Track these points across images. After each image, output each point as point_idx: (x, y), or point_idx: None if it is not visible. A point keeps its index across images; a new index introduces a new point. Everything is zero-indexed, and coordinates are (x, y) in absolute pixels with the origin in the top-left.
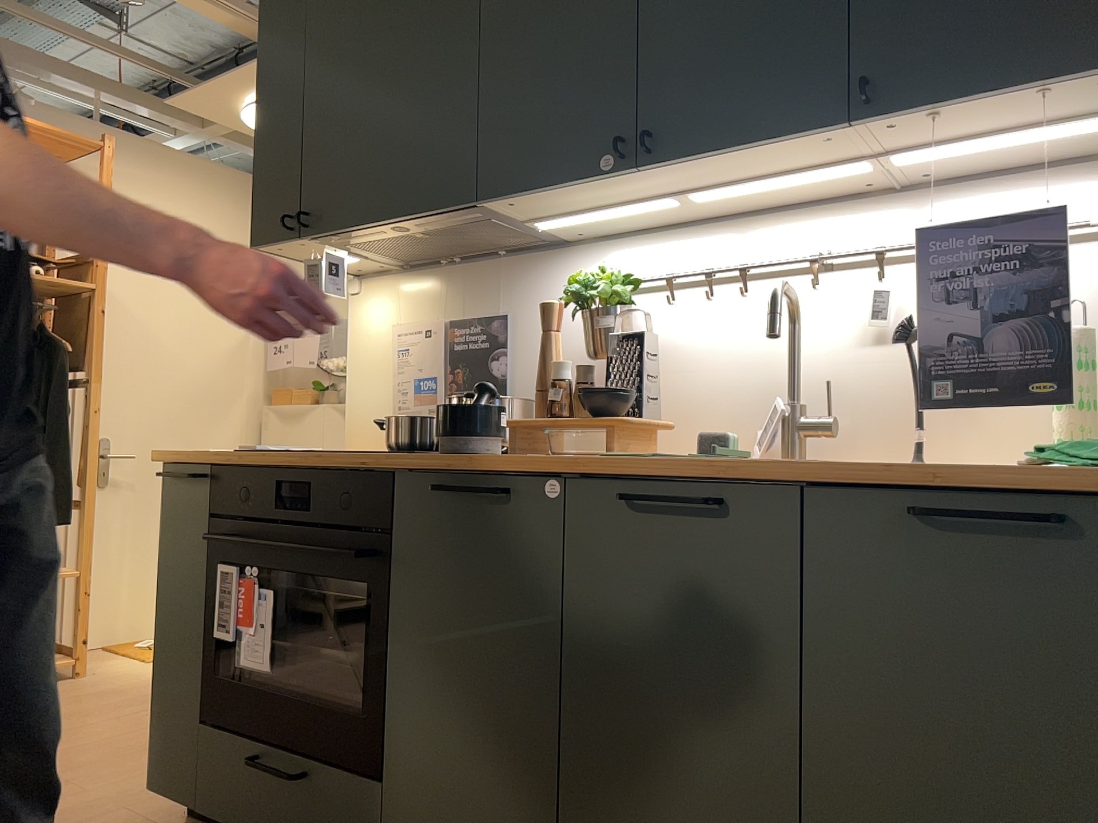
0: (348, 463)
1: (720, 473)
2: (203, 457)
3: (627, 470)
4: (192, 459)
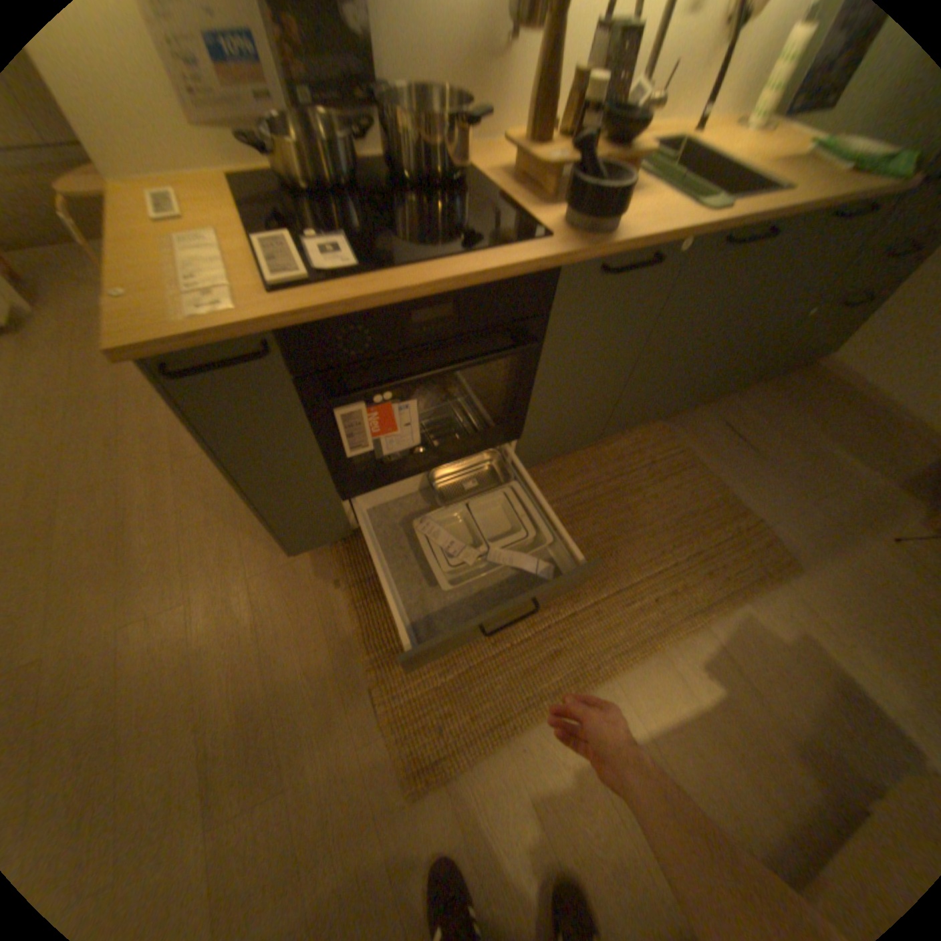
0: (505, 267)
1: (784, 213)
2: (267, 325)
3: (742, 223)
4: (235, 333)
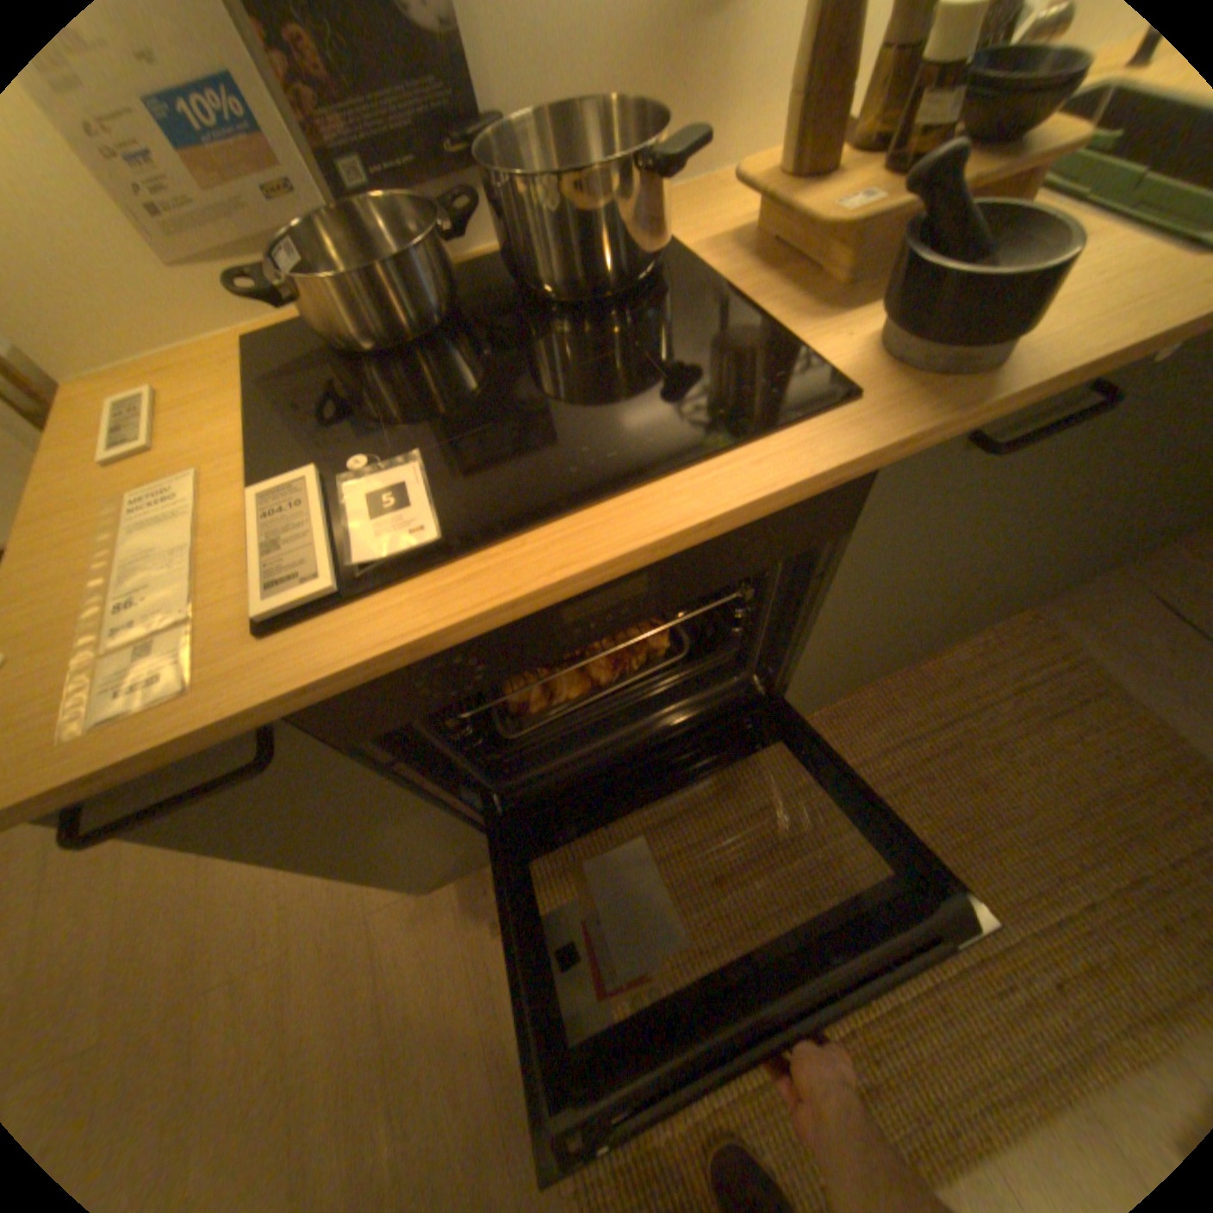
0: (759, 487)
1: None
2: (246, 723)
3: None
4: (184, 748)
